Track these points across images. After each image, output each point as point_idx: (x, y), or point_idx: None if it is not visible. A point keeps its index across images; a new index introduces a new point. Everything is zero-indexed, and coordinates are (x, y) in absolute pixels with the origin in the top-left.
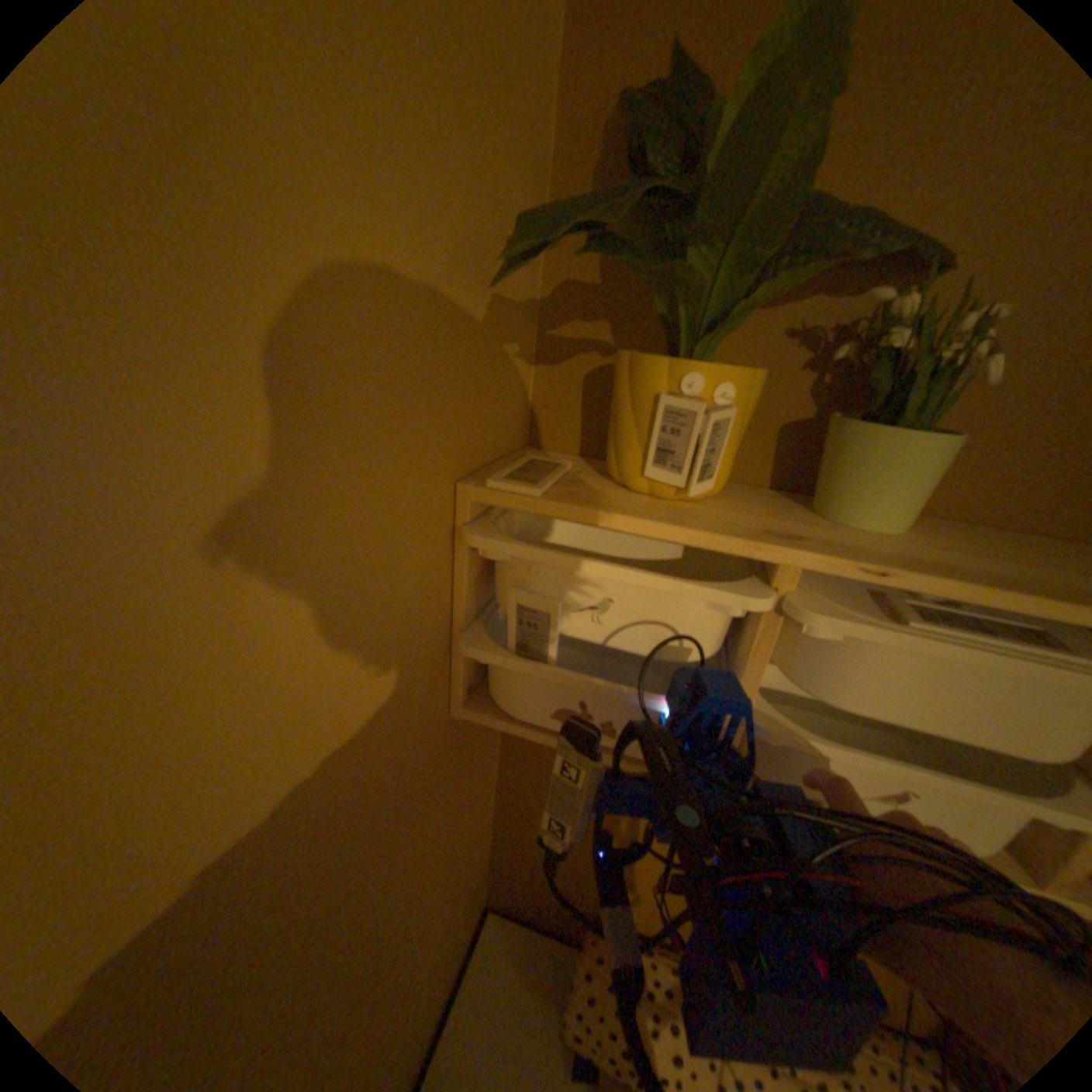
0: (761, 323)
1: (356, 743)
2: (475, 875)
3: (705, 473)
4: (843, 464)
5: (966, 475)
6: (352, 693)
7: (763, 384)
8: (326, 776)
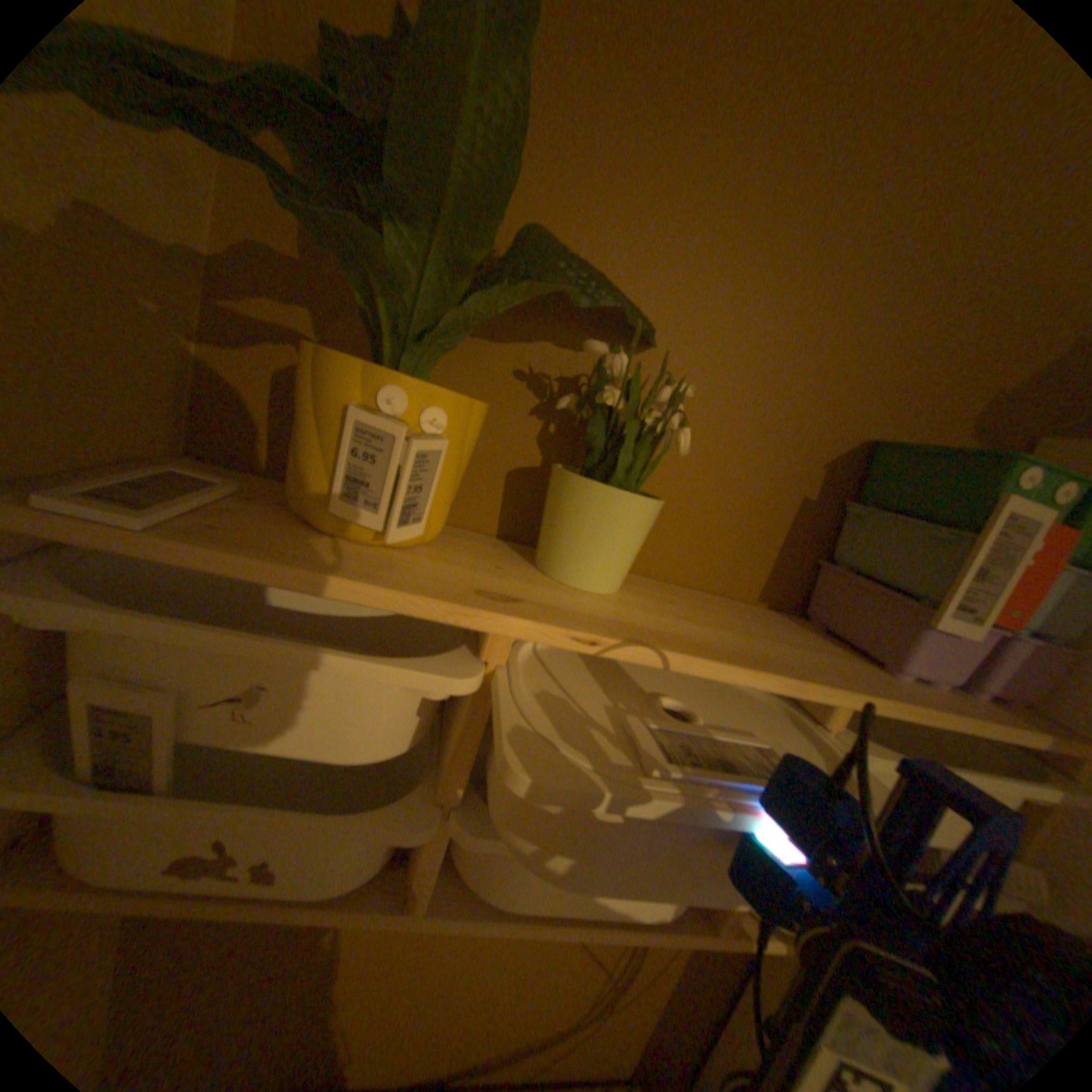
0: (491, 359)
1: None
2: None
3: (412, 516)
4: (563, 520)
5: (663, 539)
6: None
7: (483, 420)
8: None
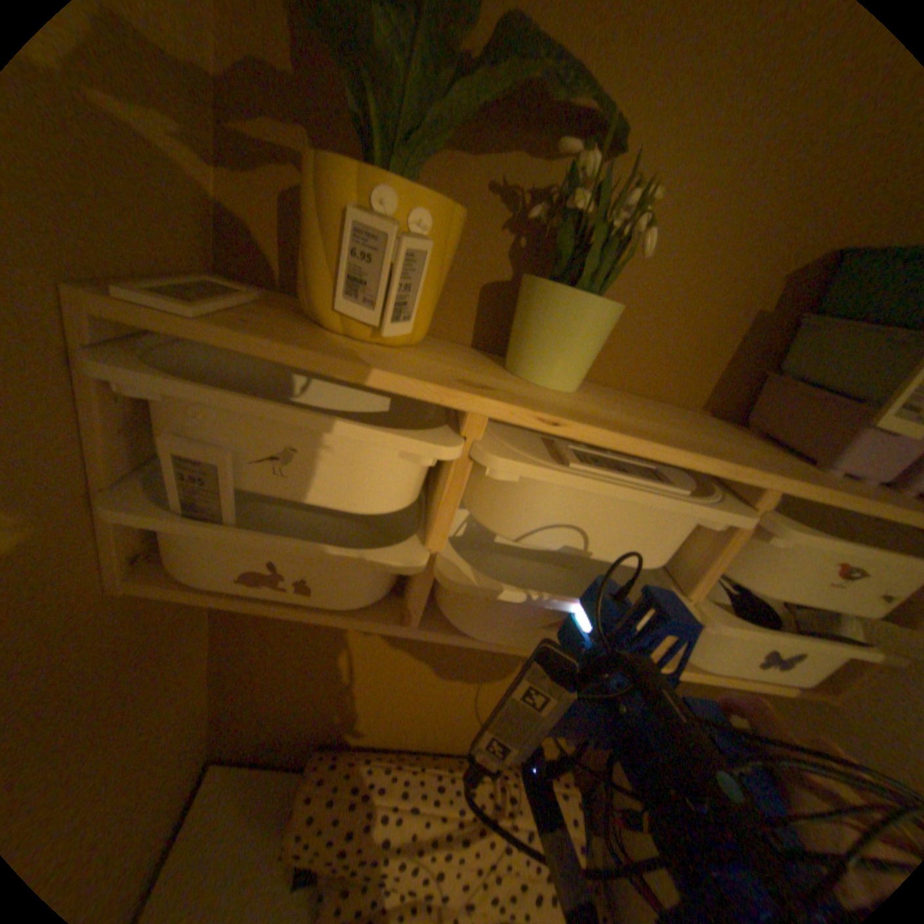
0: (467, 172)
1: None
2: (182, 740)
3: (401, 314)
4: (530, 324)
5: (618, 350)
6: None
7: (461, 225)
8: None
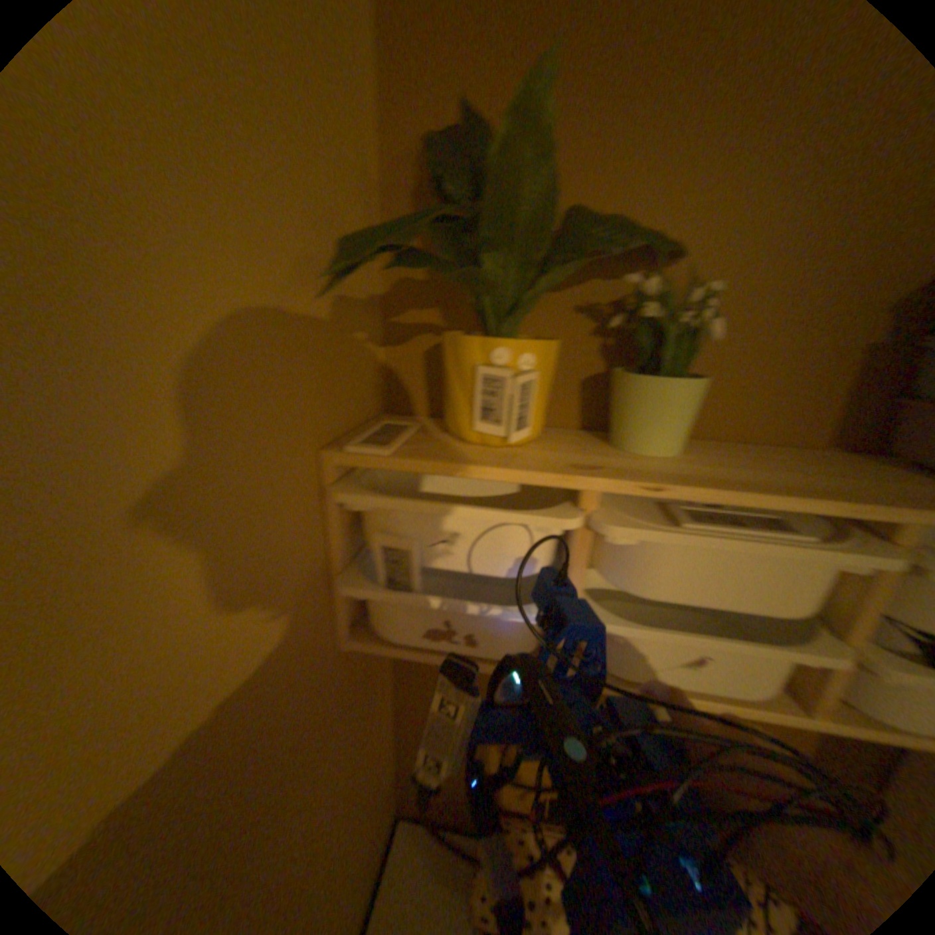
0: (557, 303)
1: (246, 684)
2: (381, 788)
3: (522, 424)
4: (627, 407)
5: (721, 407)
6: (238, 640)
7: (558, 351)
8: (219, 716)
